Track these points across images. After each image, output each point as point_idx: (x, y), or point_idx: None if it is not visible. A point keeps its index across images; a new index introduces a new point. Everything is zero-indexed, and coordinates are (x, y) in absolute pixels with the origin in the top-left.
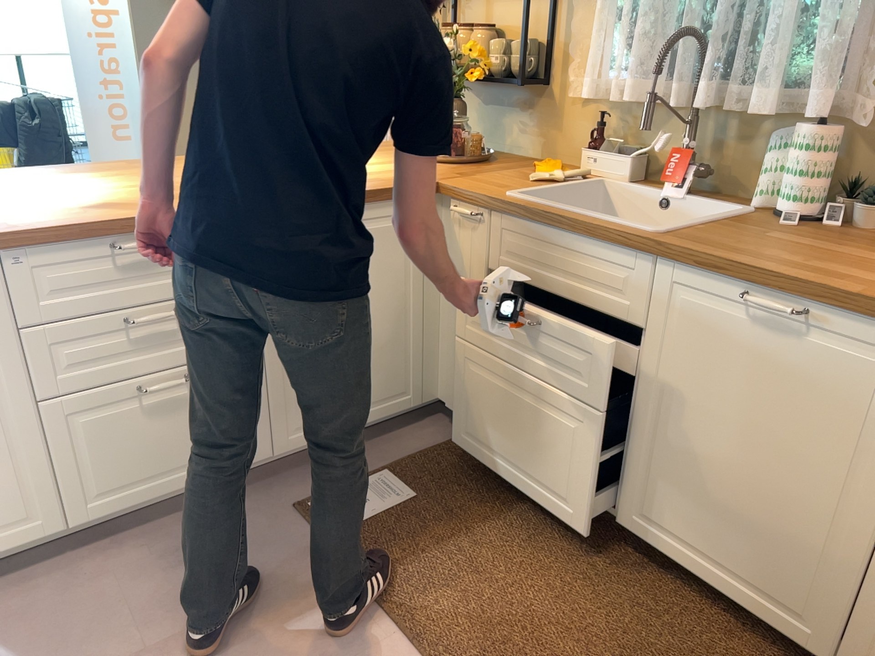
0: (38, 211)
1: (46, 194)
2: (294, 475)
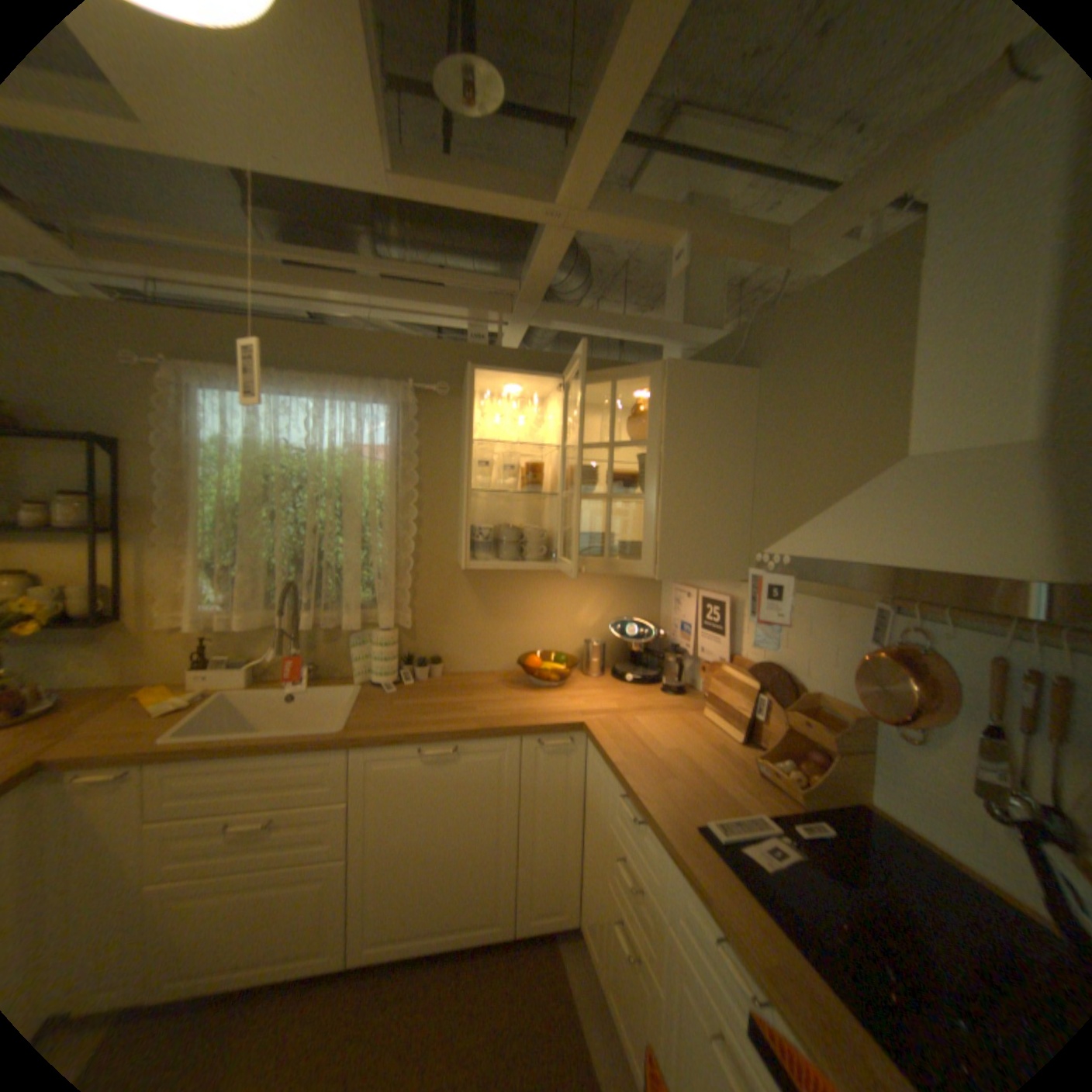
0: None
1: None
2: None
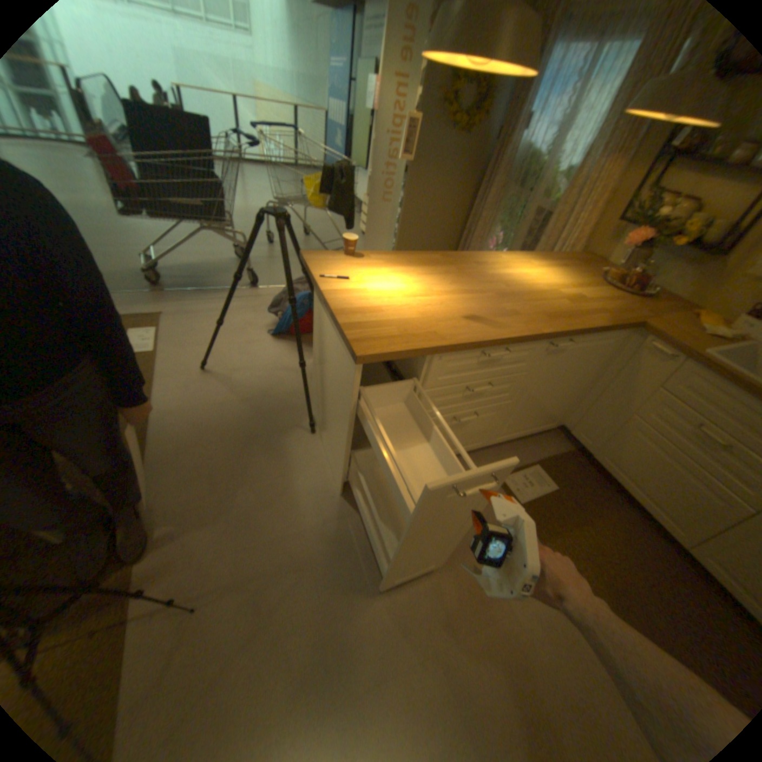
0: (440, 317)
1: (427, 292)
2: (489, 454)
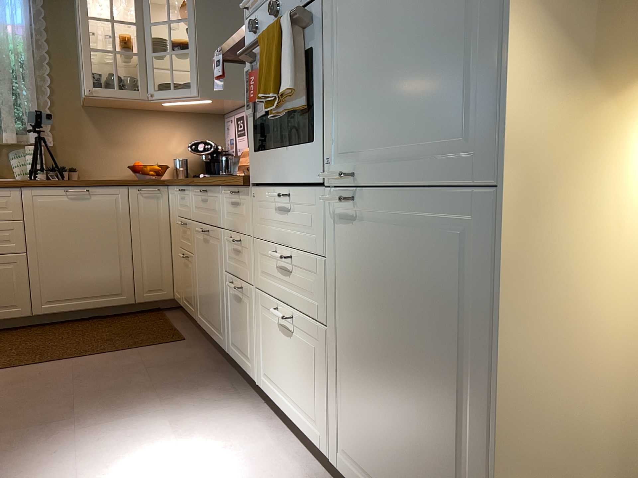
0: None
1: None
2: None
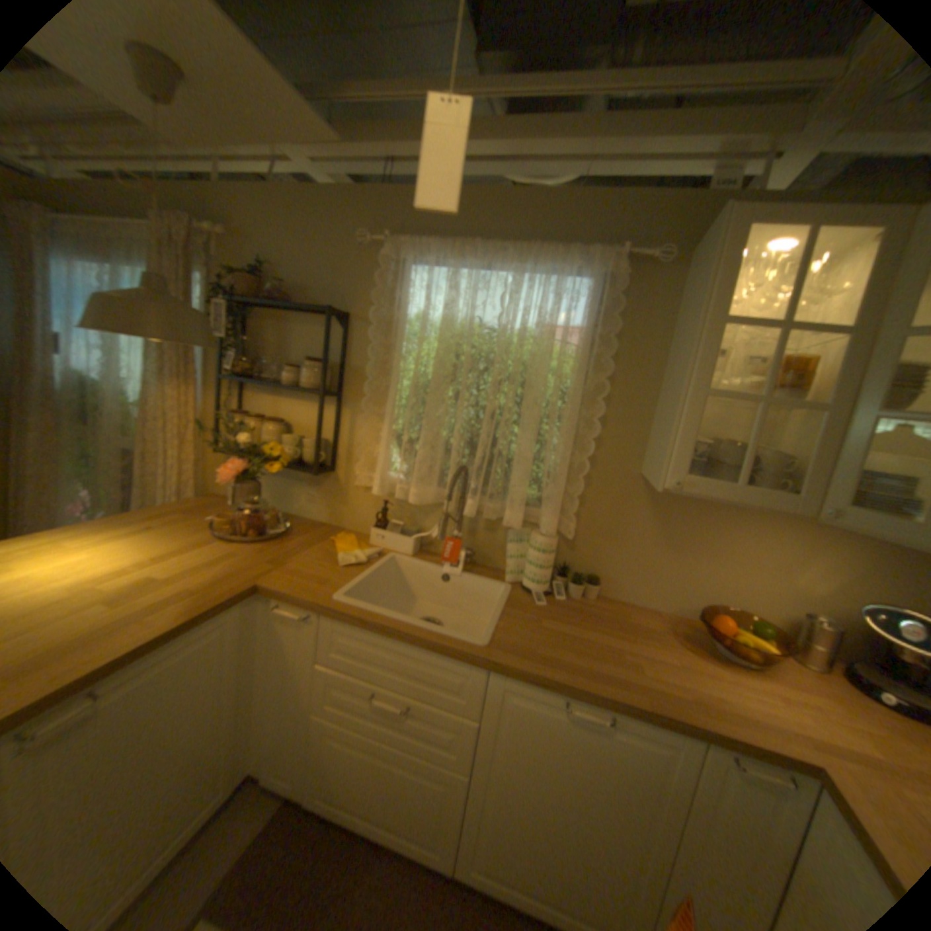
0: None
1: None
2: None
